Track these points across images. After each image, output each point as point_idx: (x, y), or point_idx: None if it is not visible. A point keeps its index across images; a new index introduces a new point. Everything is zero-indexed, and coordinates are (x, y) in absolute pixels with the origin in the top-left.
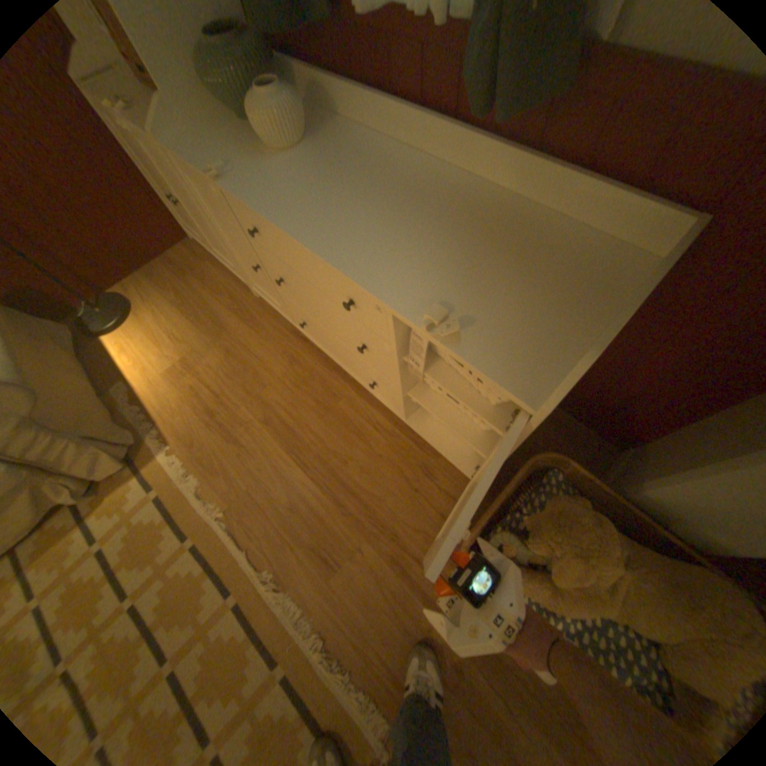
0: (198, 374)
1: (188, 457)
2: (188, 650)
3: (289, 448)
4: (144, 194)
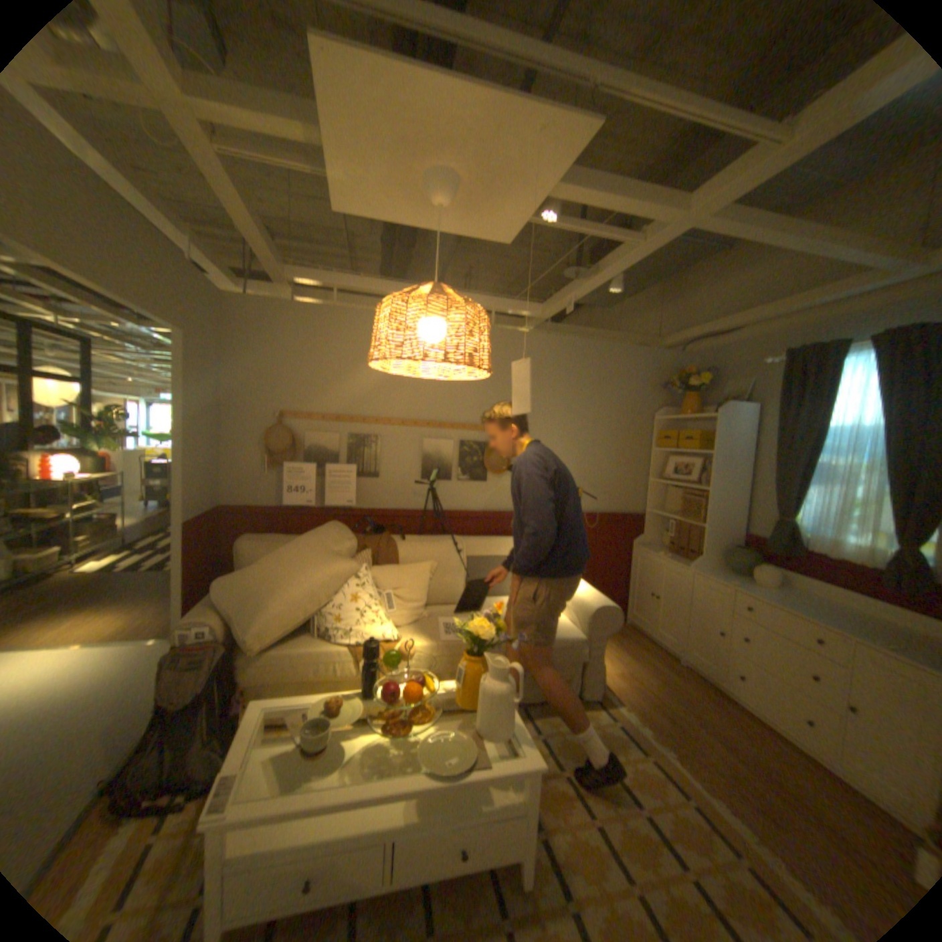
0: (644, 685)
1: (643, 719)
2: (662, 812)
3: (726, 748)
4: (623, 592)
